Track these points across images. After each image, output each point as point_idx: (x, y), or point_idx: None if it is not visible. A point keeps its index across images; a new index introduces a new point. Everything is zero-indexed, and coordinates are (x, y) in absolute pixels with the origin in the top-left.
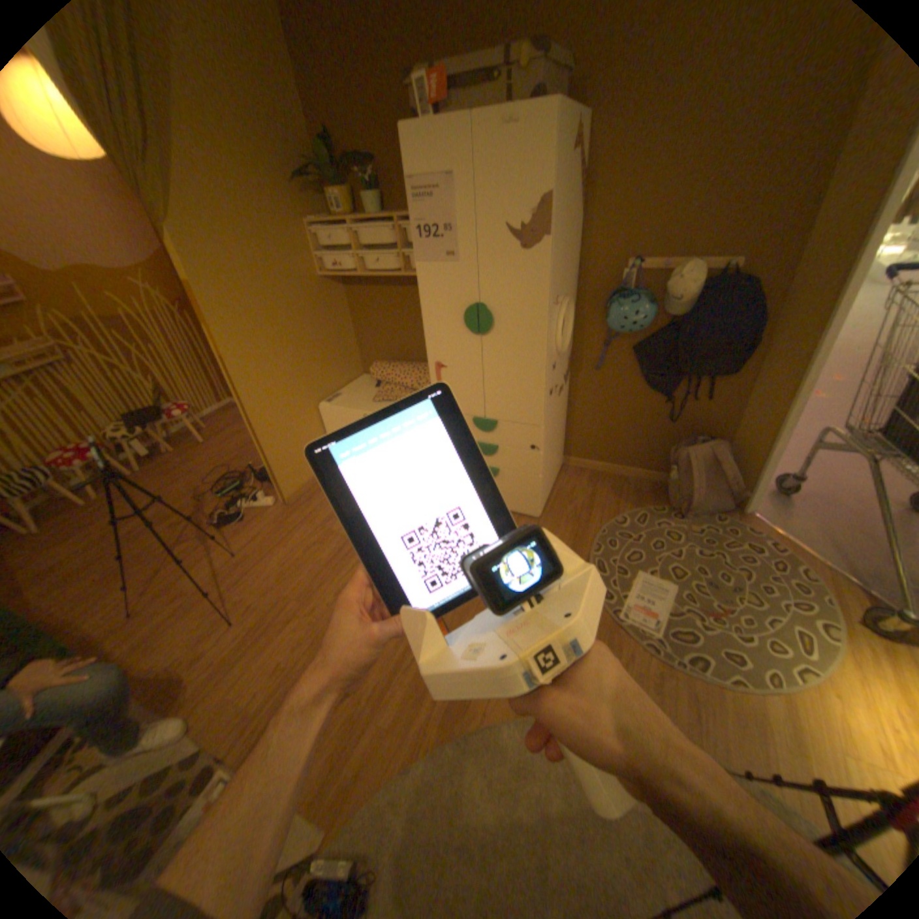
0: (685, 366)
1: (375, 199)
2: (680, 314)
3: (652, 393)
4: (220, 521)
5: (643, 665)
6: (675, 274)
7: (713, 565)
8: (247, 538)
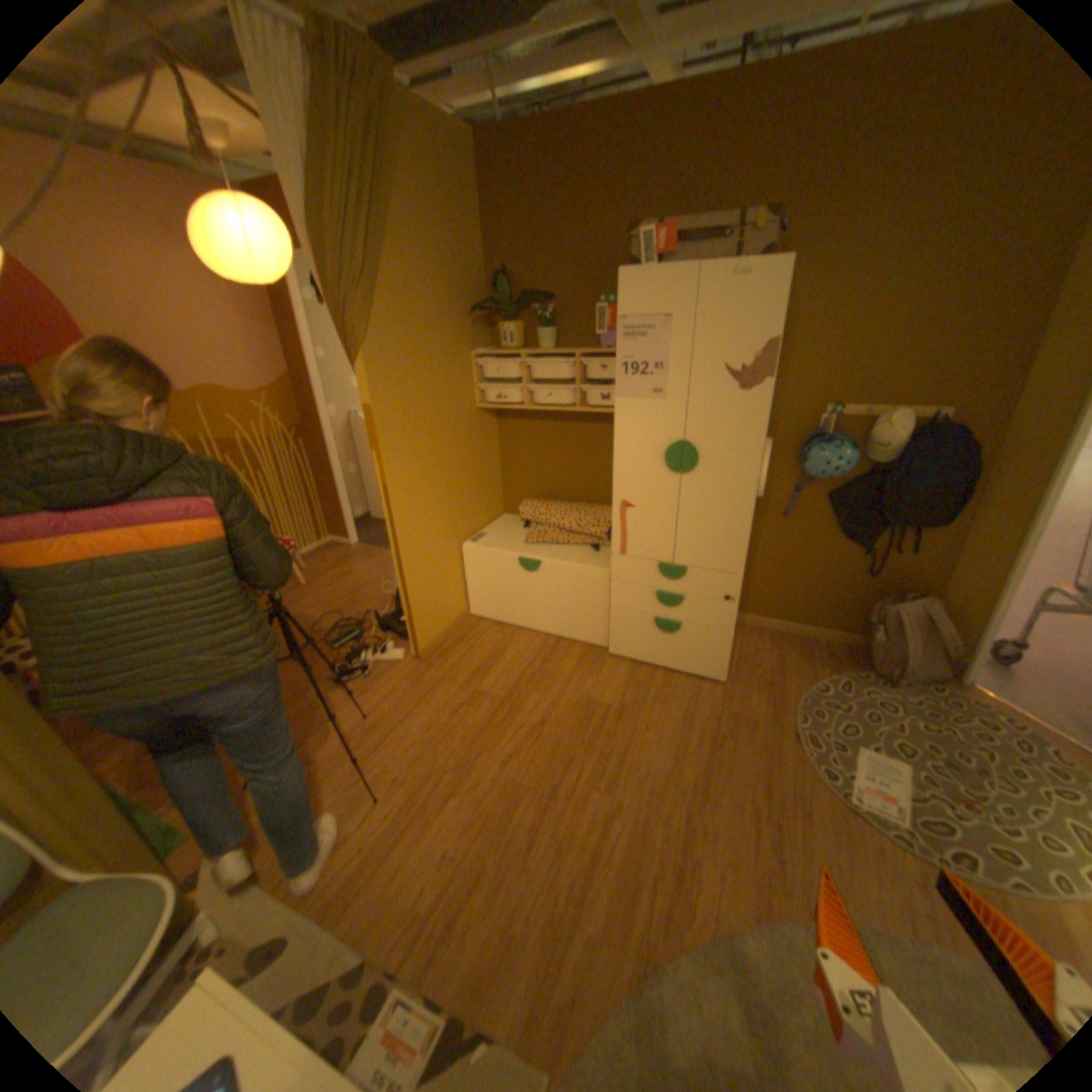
0: (891, 515)
1: (553, 335)
2: (883, 461)
3: (848, 544)
4: (341, 676)
5: (896, 861)
6: (877, 421)
7: (945, 743)
8: (377, 697)
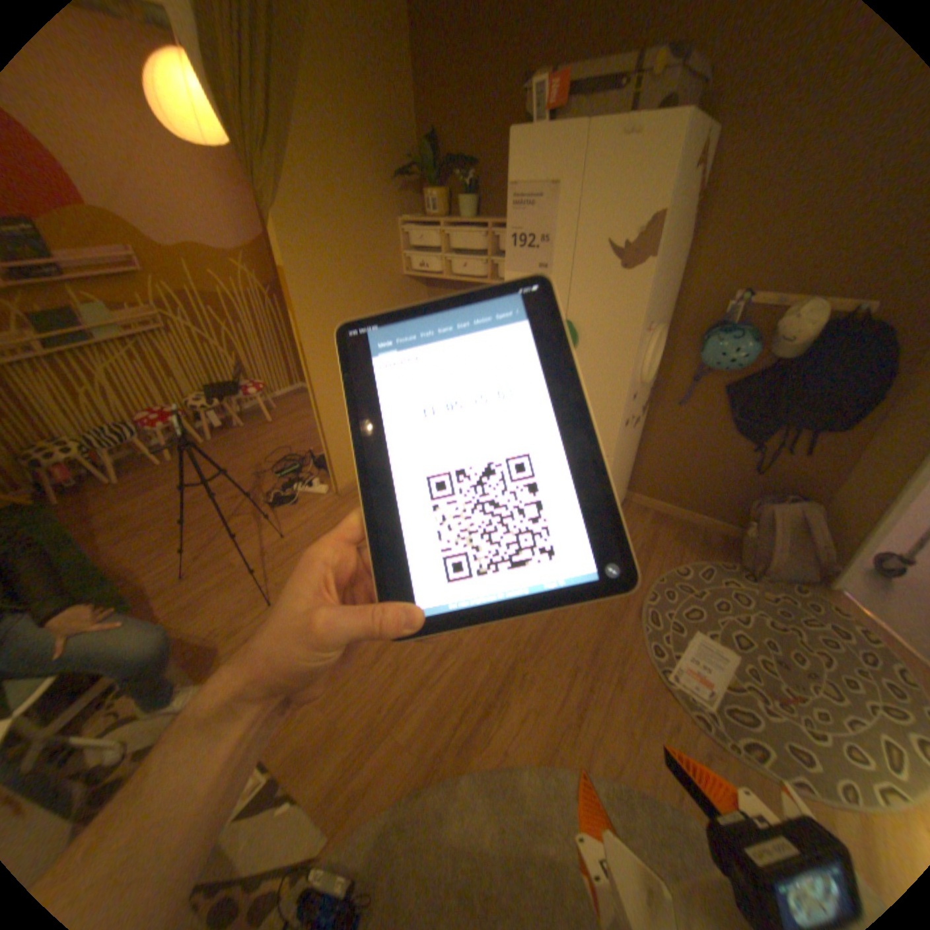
0: (786, 415)
1: (472, 203)
2: (789, 356)
3: (741, 439)
4: (275, 501)
5: (690, 738)
6: (790, 312)
7: (787, 642)
8: (297, 522)
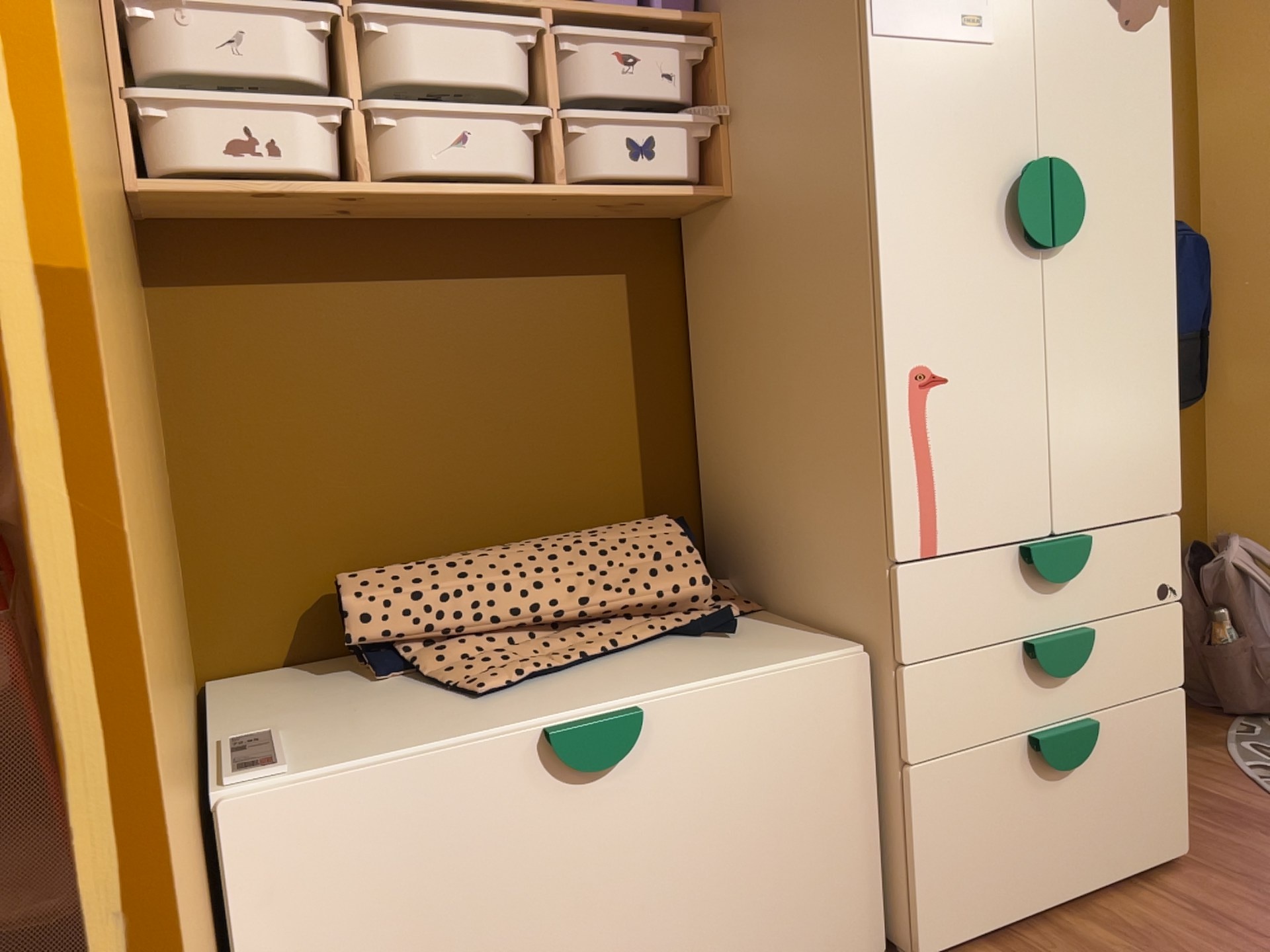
0: None
1: None
2: None
3: None
4: None
5: None
6: None
7: None
8: None
